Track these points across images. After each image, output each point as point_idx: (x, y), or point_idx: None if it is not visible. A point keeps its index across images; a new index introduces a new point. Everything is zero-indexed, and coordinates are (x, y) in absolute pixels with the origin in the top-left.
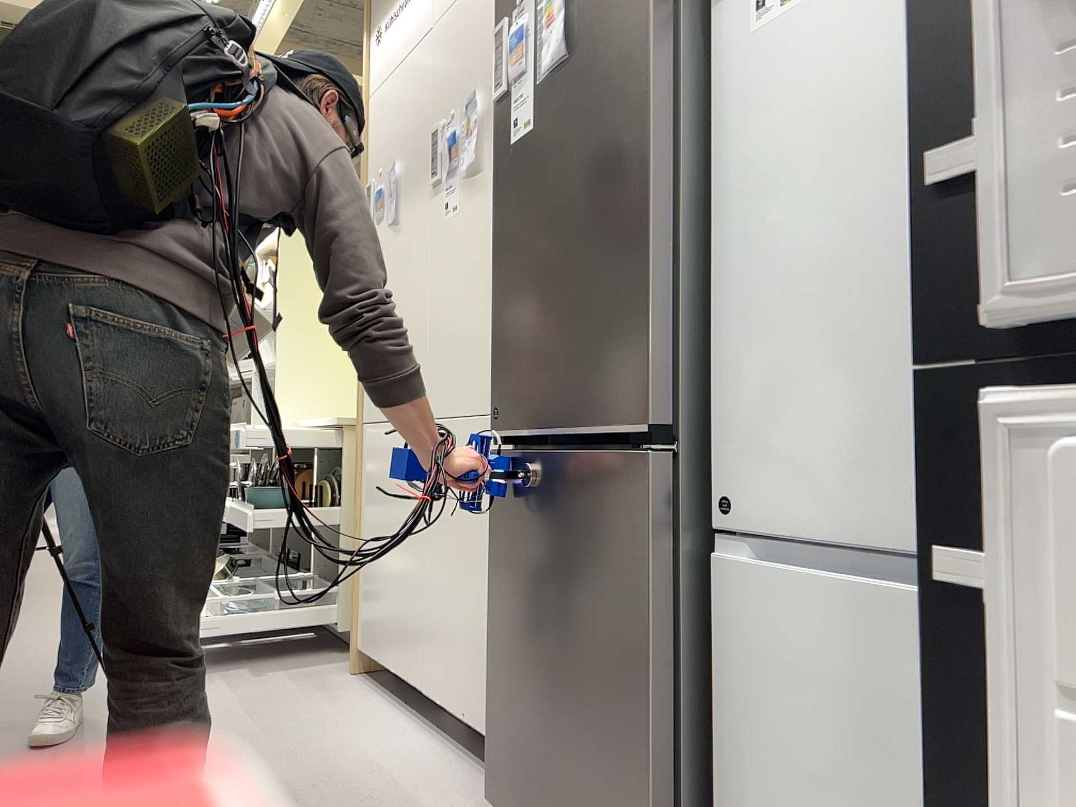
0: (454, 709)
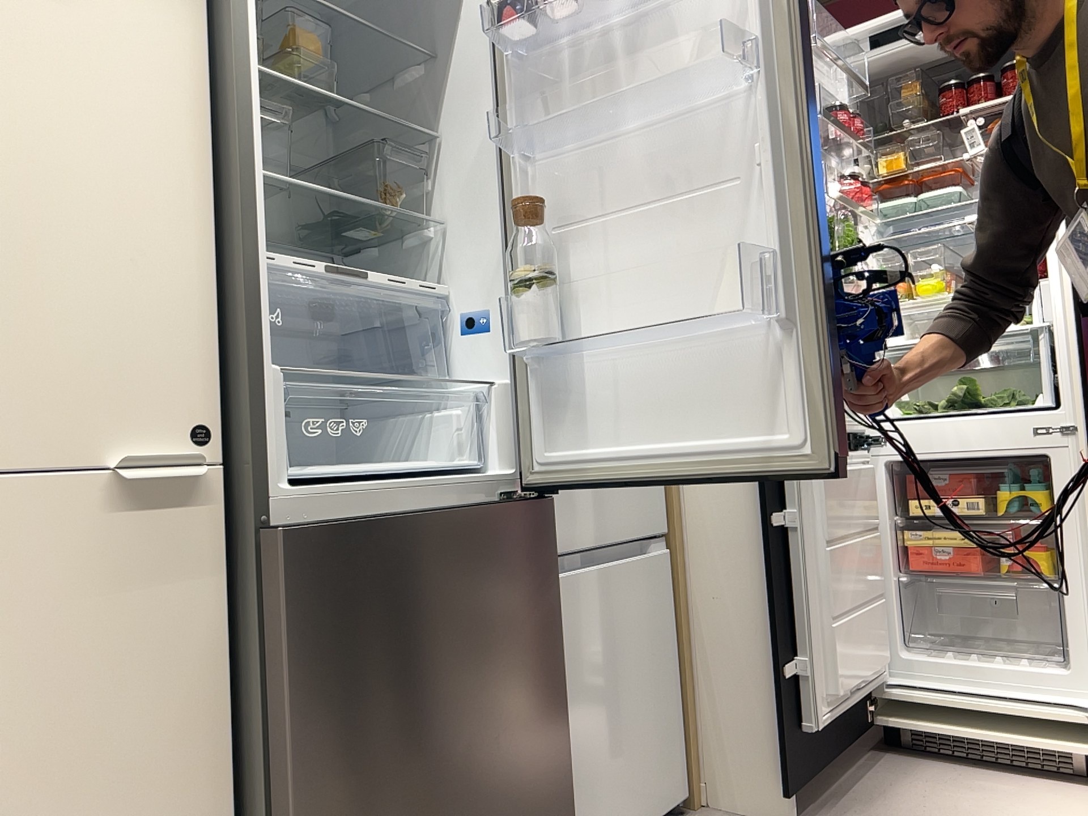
0: None
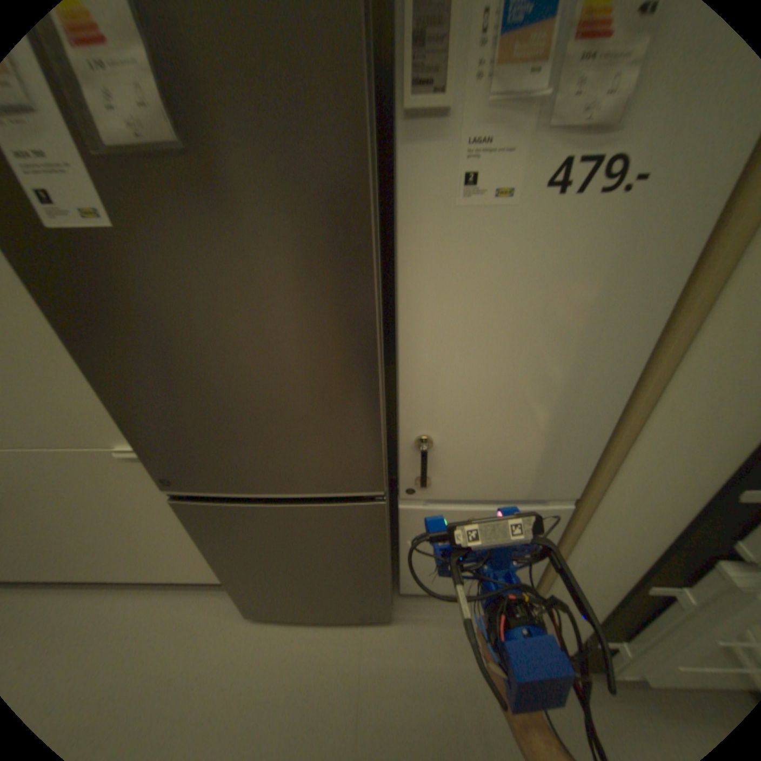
0: (153, 580)
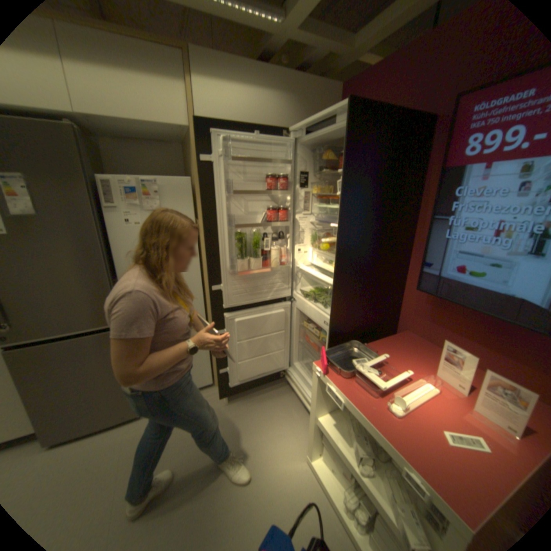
0: None
